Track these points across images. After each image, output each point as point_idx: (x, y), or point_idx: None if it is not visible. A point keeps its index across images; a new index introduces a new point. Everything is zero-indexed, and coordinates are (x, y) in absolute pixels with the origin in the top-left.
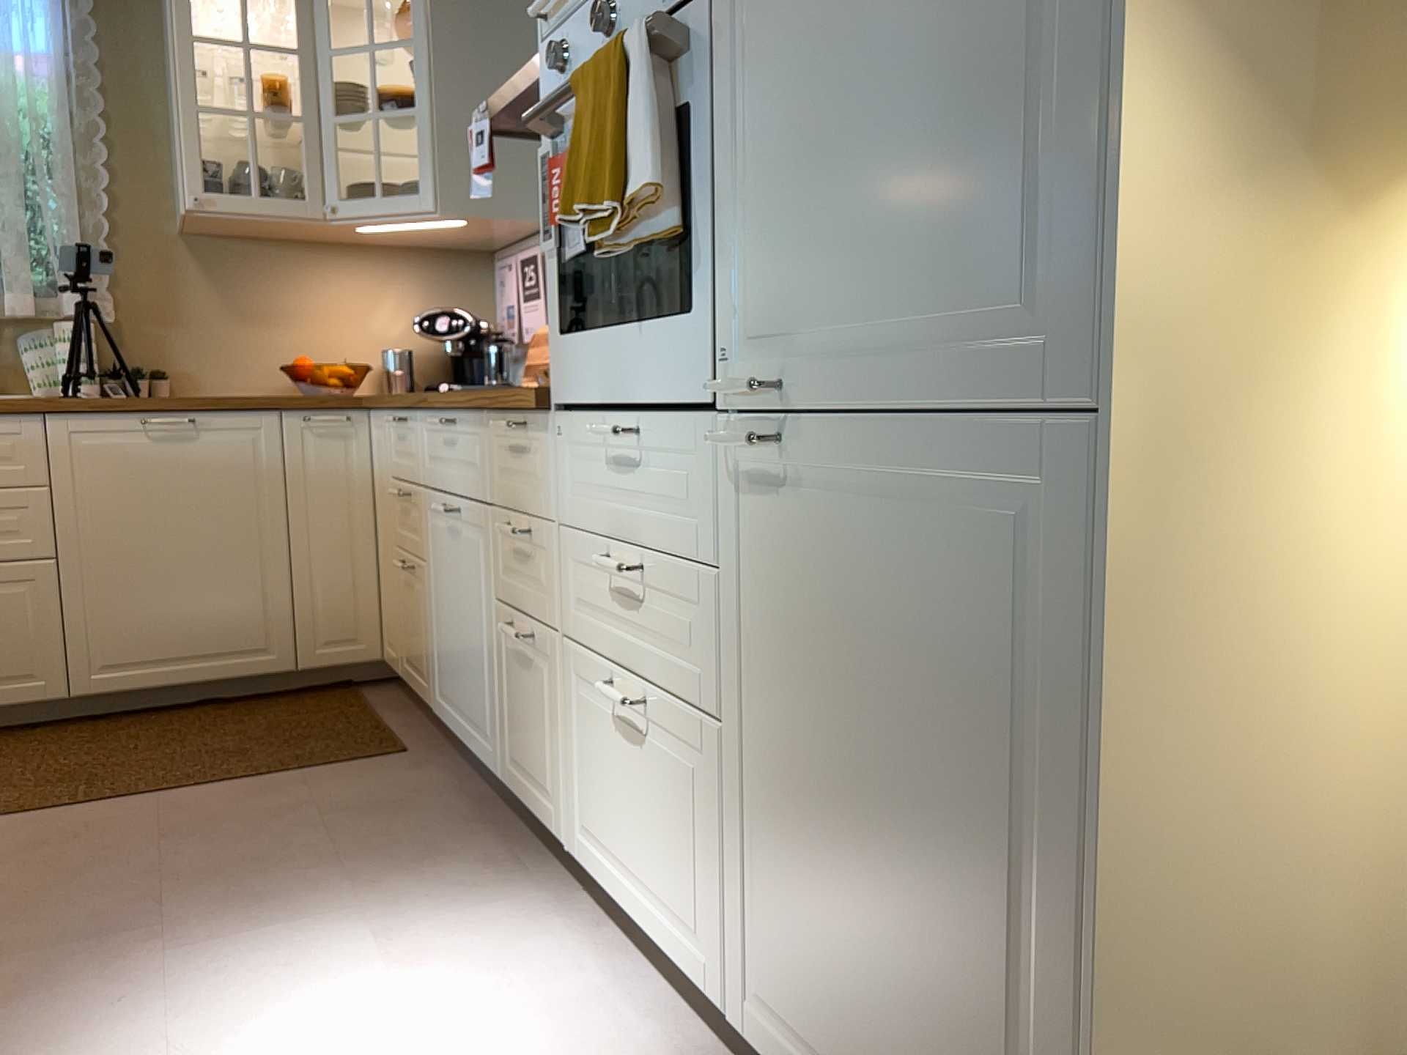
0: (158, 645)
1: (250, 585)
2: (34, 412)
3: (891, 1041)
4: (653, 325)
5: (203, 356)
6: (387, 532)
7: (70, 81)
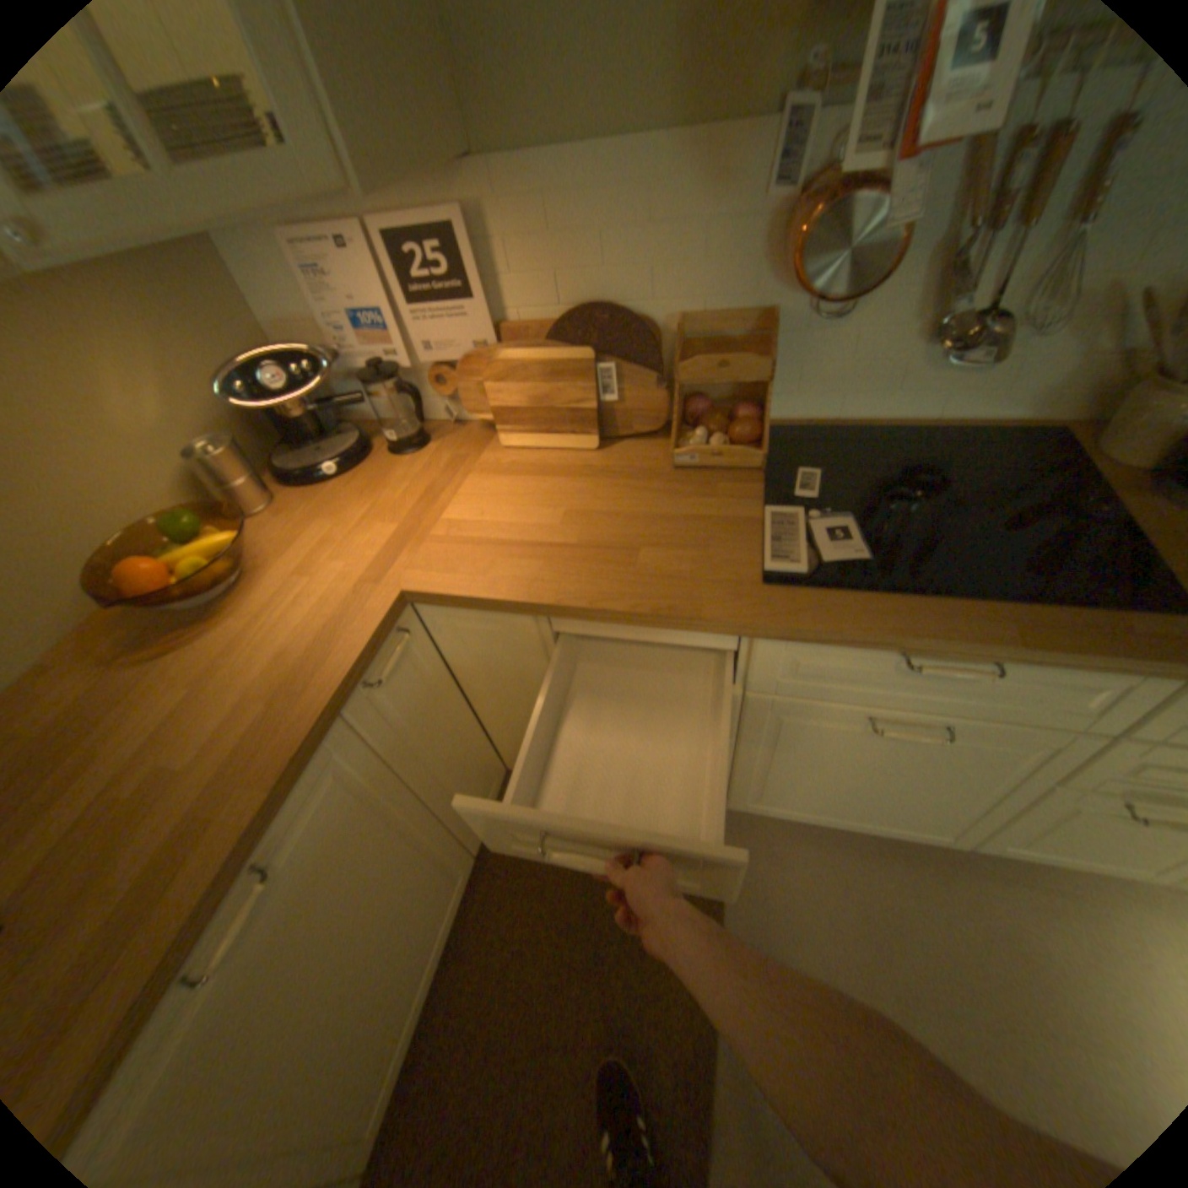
0: (394, 1022)
1: (422, 872)
2: None
3: None
4: None
5: None
6: (531, 704)
7: None
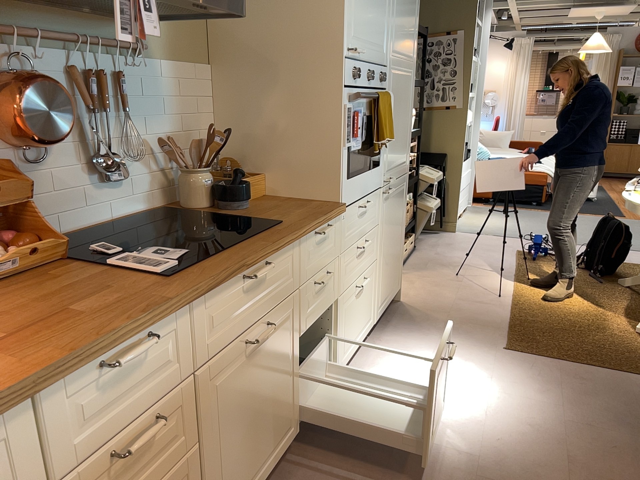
0: None
1: None
2: None
3: (392, 276)
4: (371, 170)
5: None
6: None
7: None
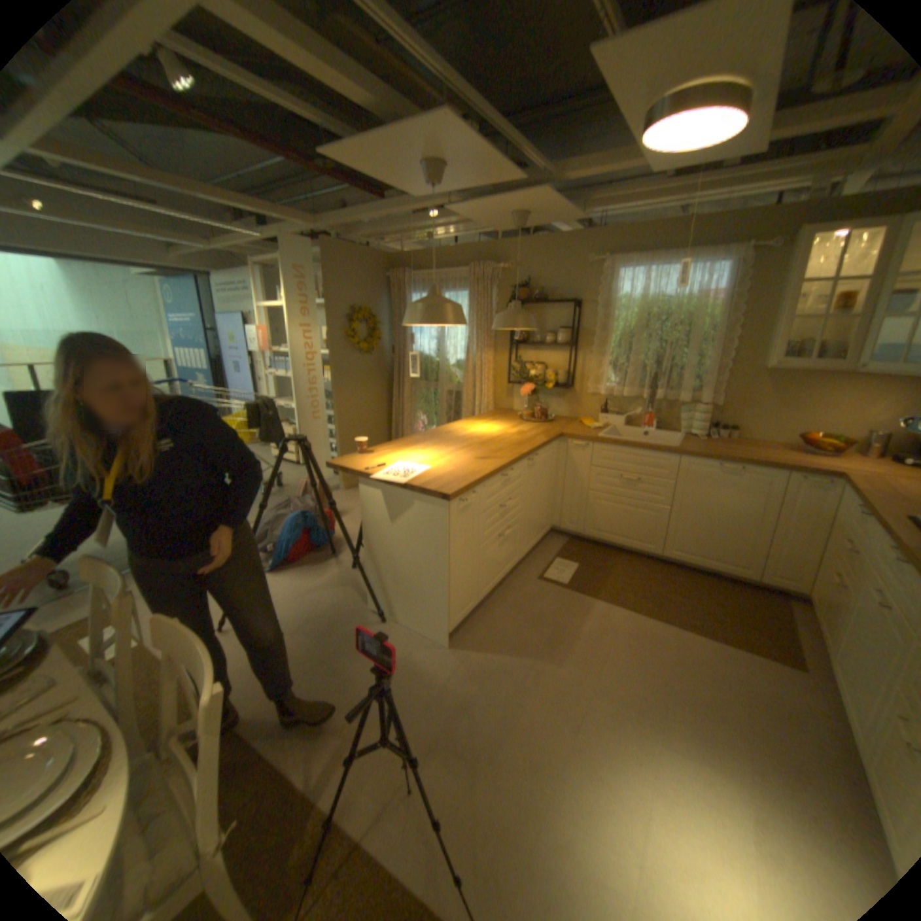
0: (701, 550)
1: (750, 542)
2: (678, 454)
3: None
4: None
5: (759, 421)
6: (835, 549)
7: (732, 300)
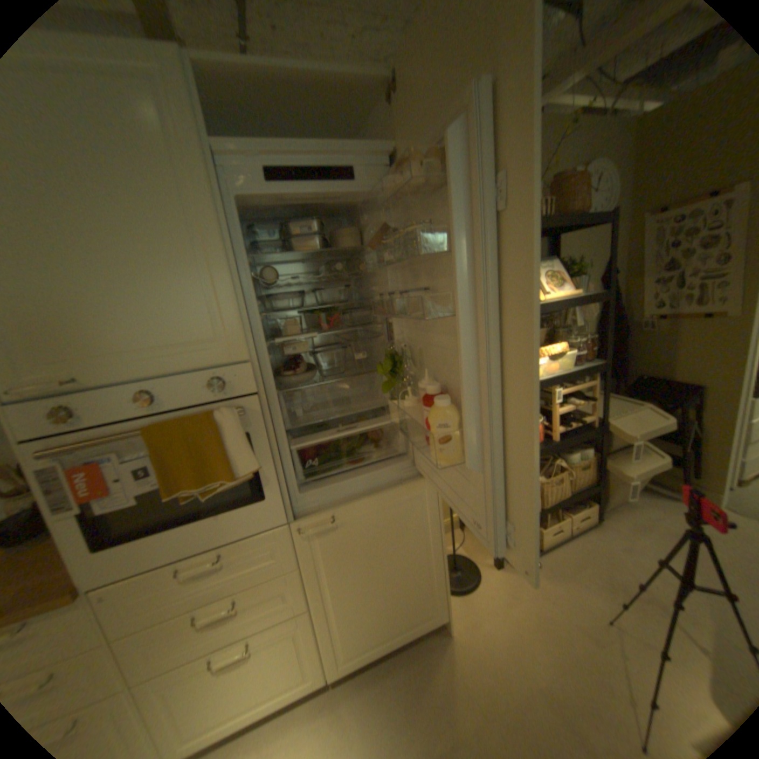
0: None
1: None
2: None
3: (392, 619)
4: (218, 516)
5: None
6: None
7: None
